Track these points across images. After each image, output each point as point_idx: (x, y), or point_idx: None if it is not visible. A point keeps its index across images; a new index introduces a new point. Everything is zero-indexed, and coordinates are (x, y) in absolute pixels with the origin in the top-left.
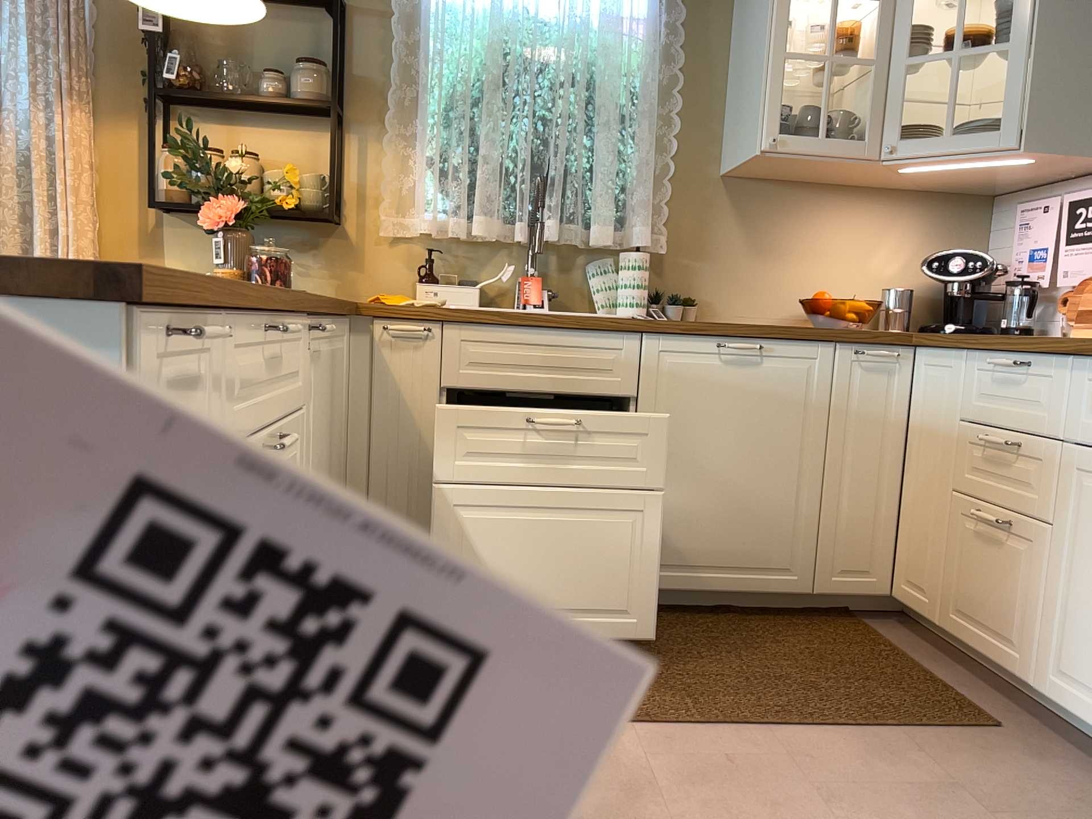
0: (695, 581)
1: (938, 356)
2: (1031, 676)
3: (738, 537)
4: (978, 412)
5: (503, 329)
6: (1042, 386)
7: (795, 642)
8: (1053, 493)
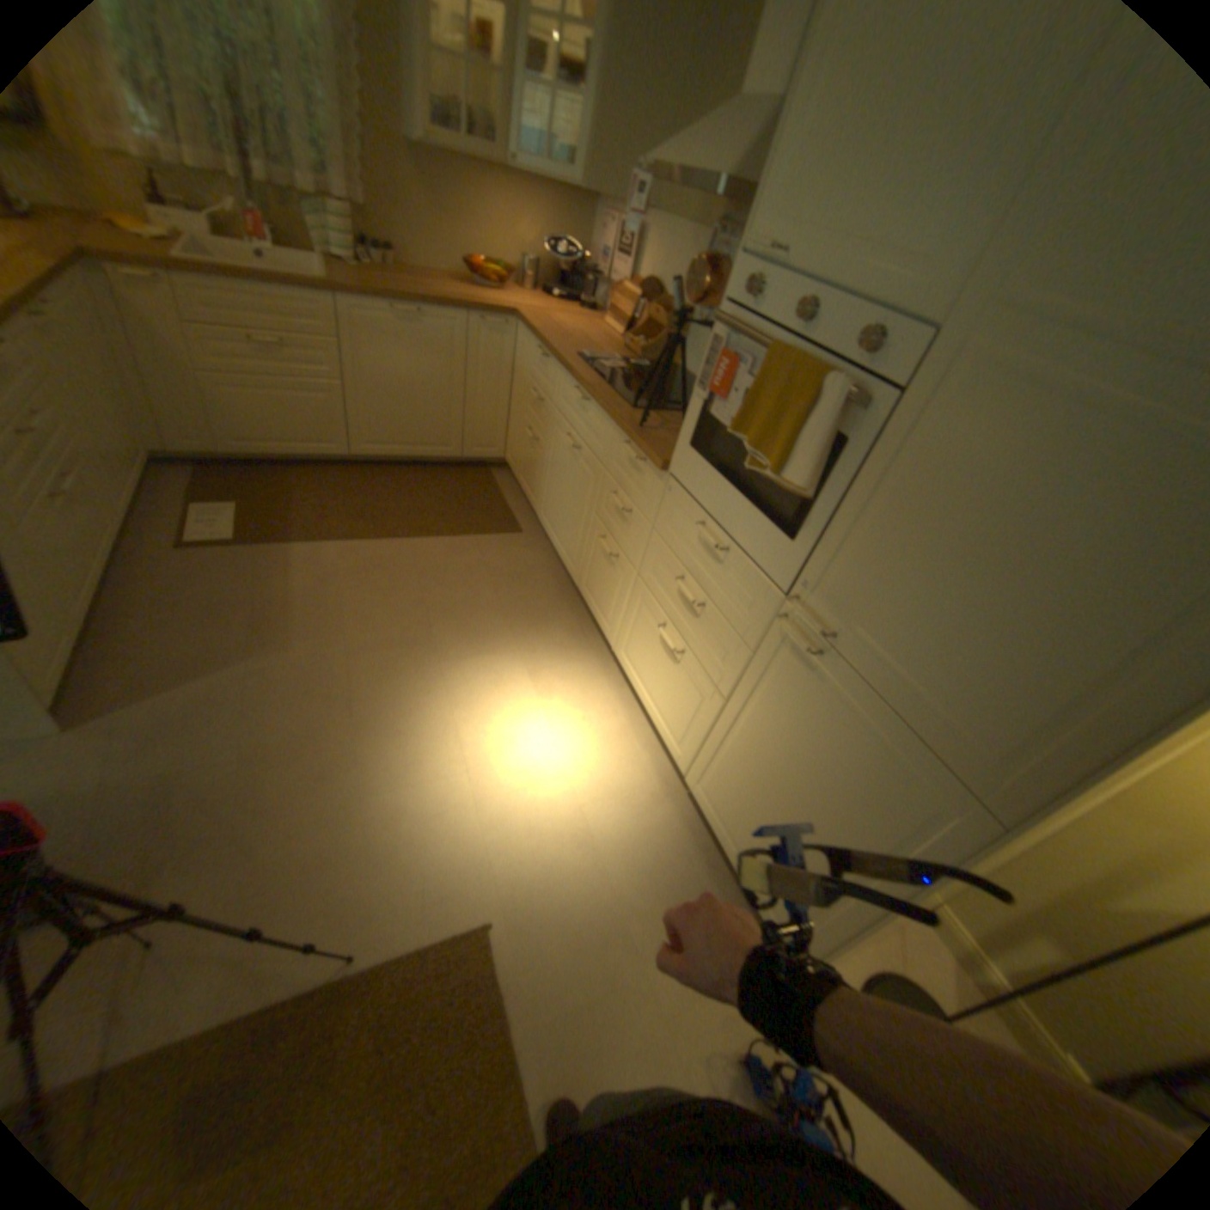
0: (391, 453)
1: (524, 332)
2: (536, 512)
3: (415, 429)
4: (533, 376)
5: (224, 282)
6: (551, 374)
7: (445, 487)
8: (548, 432)
